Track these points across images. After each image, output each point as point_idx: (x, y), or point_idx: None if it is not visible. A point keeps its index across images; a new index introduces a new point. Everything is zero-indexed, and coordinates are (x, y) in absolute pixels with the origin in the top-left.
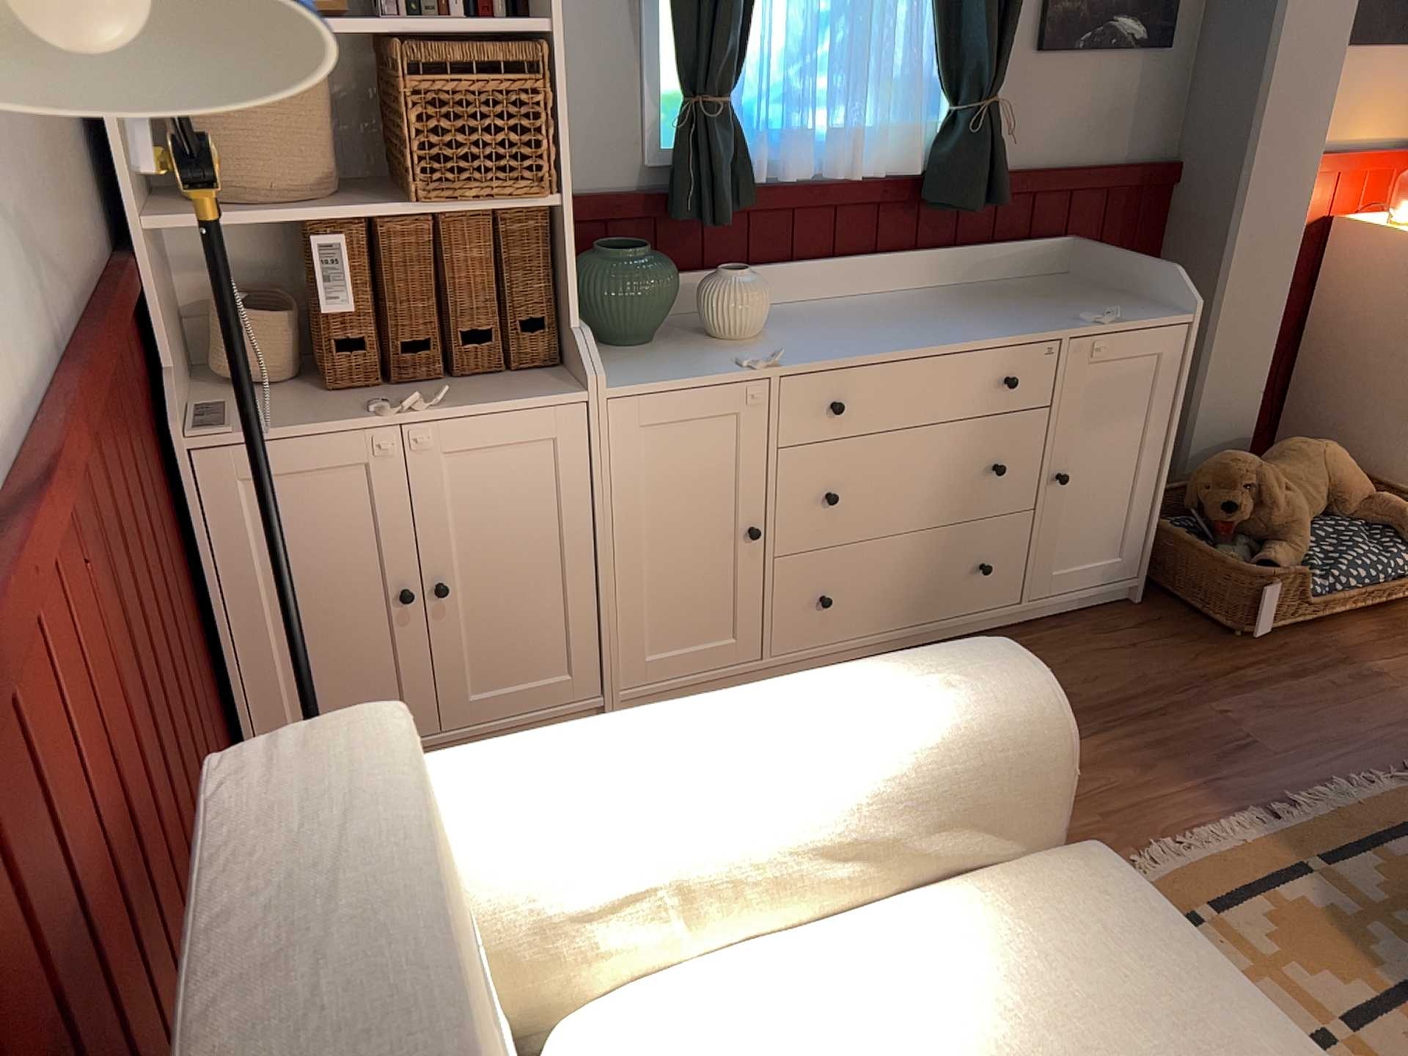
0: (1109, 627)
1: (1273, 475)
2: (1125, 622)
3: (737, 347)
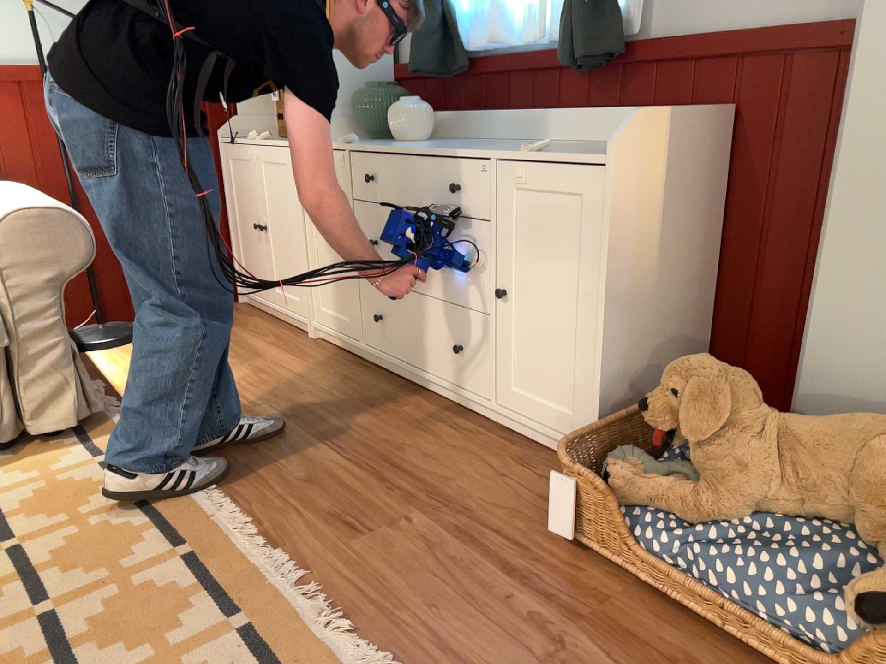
0: (530, 463)
1: (717, 397)
2: (546, 471)
3: (382, 143)
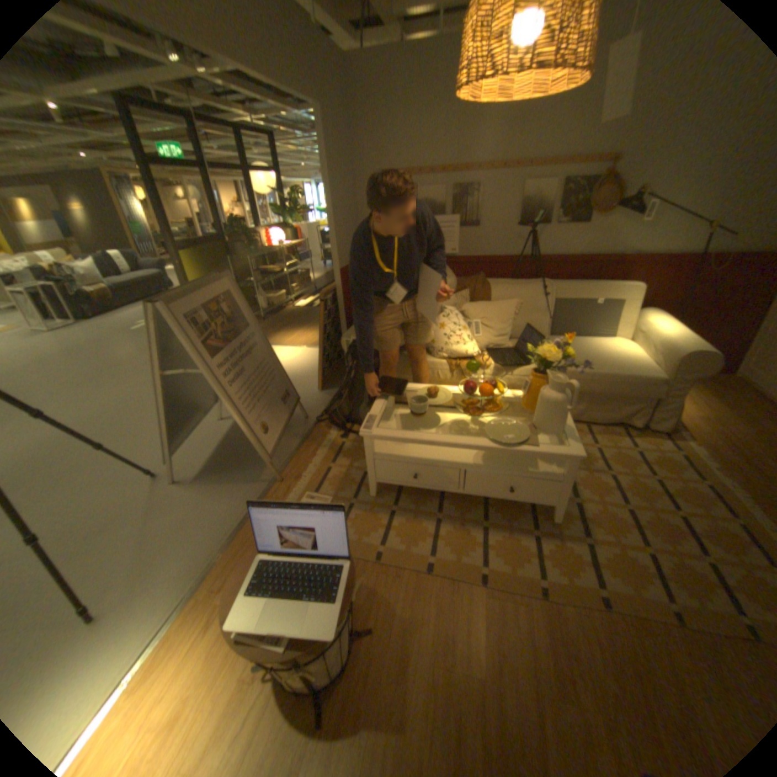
0: None
1: None
2: None
3: None
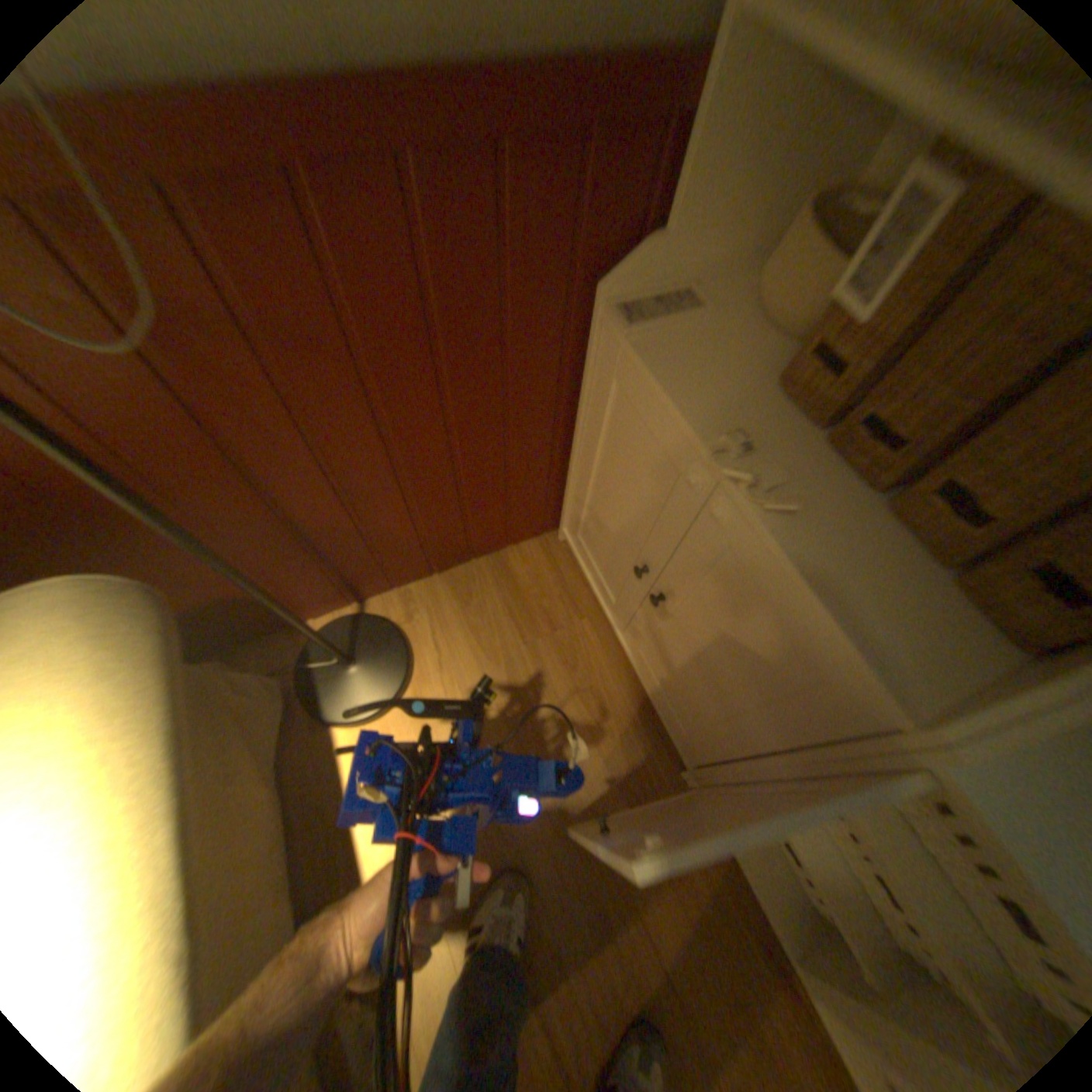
0: None
1: None
2: None
3: None
